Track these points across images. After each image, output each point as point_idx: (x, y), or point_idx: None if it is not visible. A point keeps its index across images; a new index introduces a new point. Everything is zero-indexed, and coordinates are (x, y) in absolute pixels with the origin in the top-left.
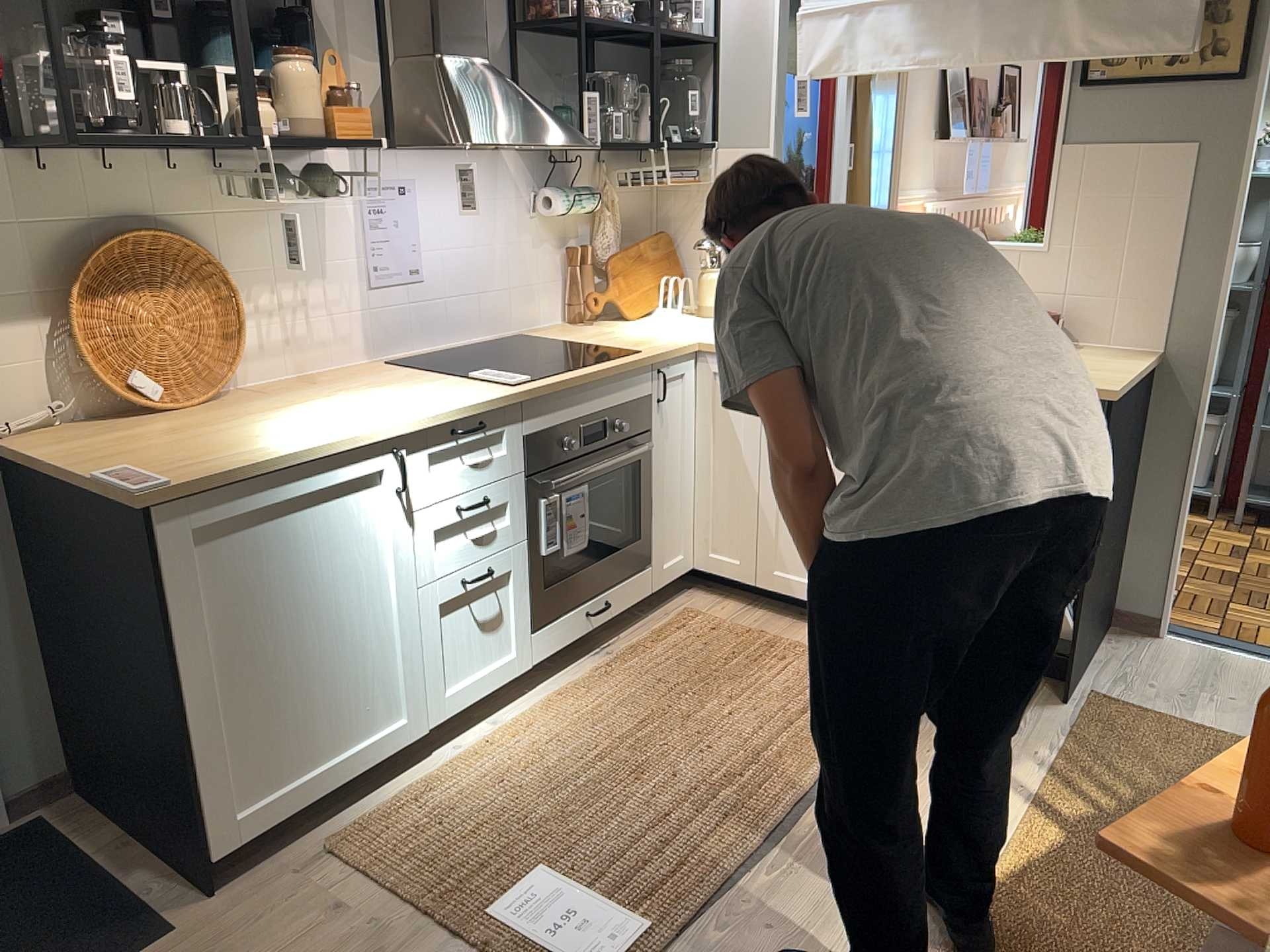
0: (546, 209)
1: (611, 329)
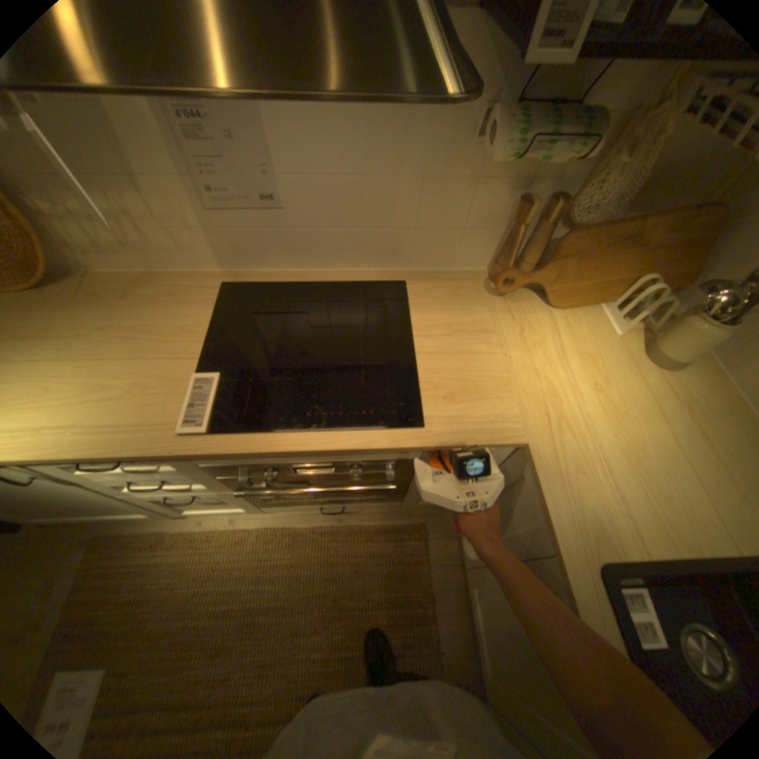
0: (493, 139)
1: (502, 320)
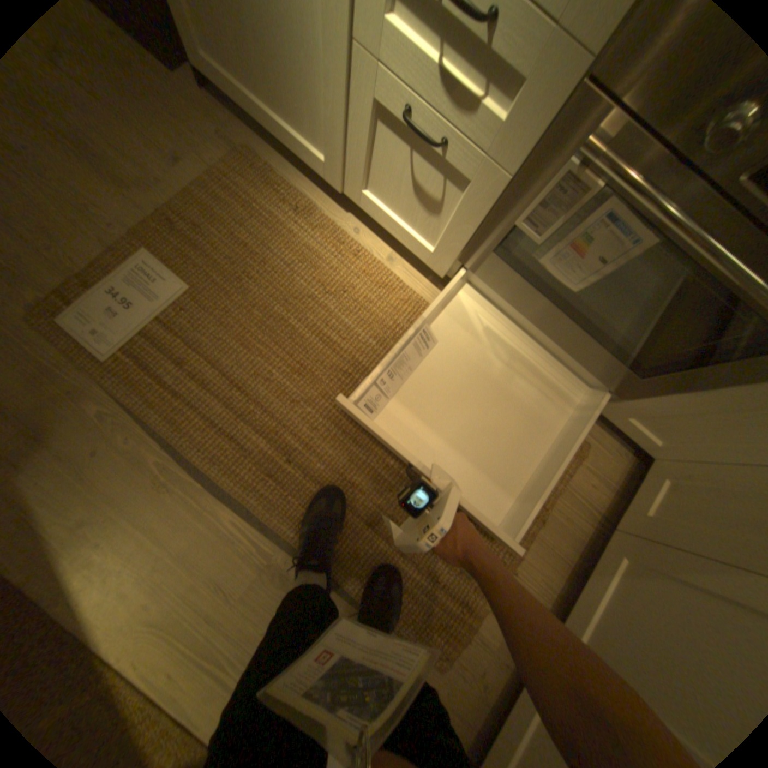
0: None
1: None
